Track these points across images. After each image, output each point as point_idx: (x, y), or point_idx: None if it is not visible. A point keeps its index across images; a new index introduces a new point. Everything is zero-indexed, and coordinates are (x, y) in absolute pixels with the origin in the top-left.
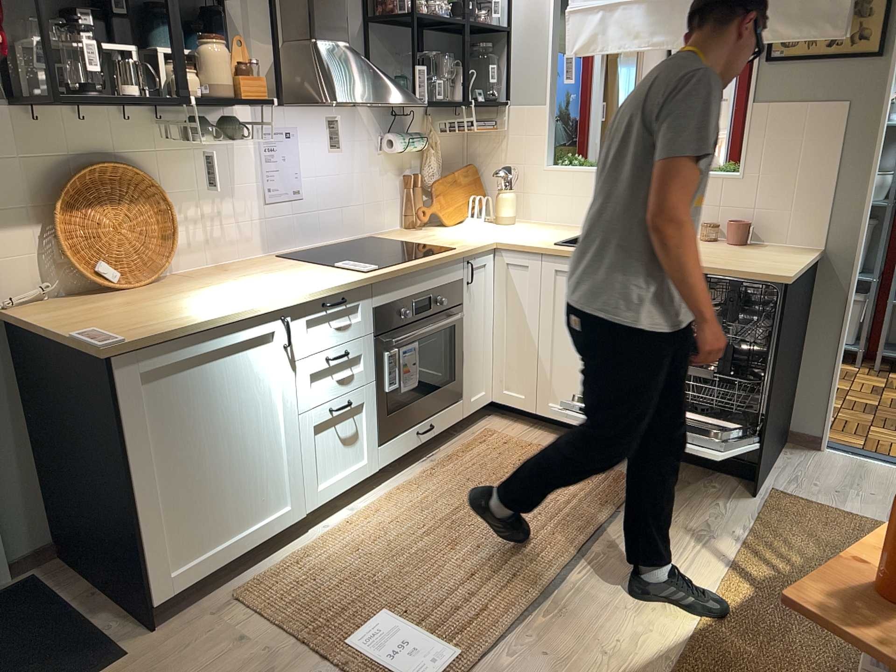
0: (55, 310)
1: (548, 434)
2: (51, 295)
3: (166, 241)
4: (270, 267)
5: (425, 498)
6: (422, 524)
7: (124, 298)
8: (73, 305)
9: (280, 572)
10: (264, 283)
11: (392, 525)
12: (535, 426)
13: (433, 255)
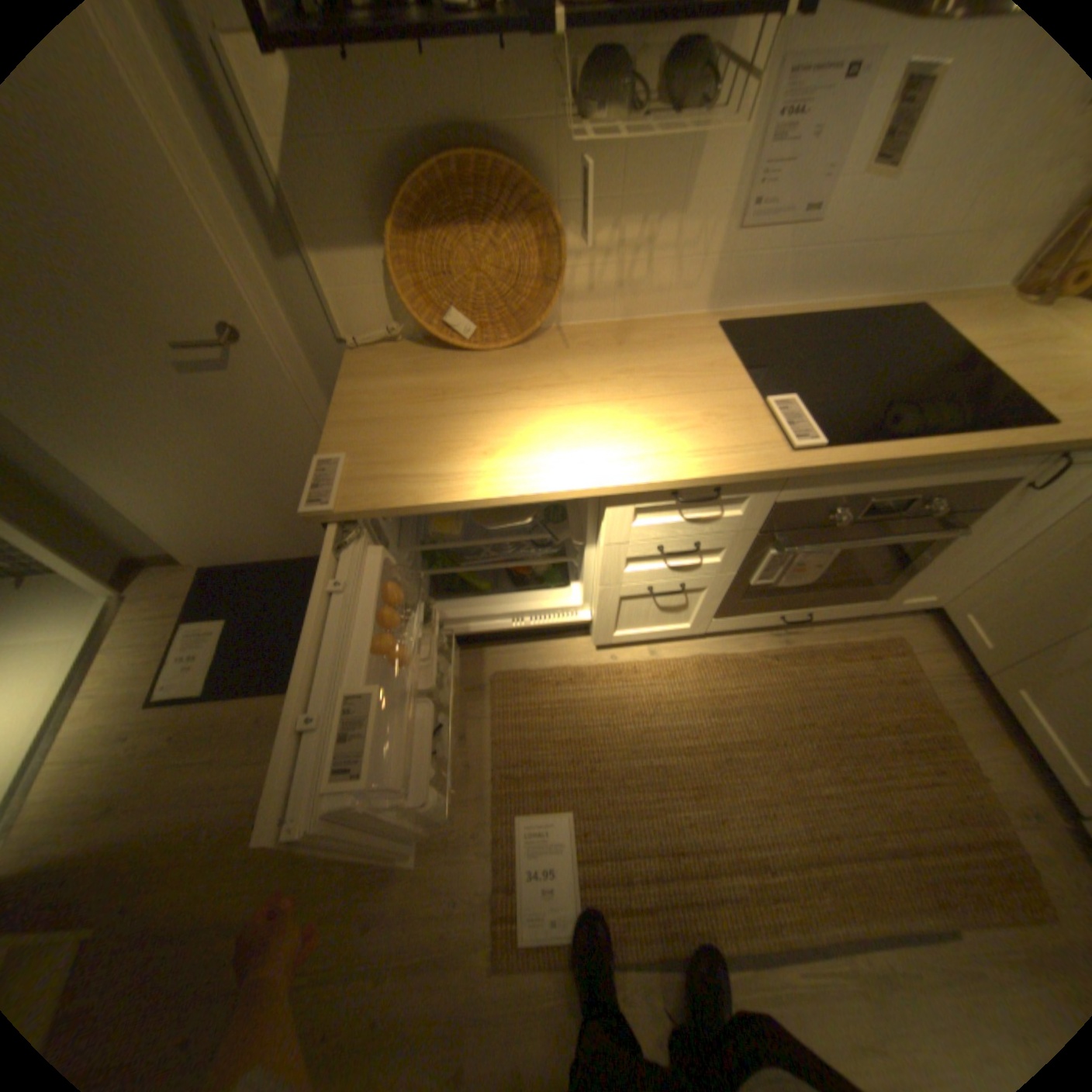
0: (379, 370)
1: (979, 703)
2: (404, 333)
3: (549, 281)
4: (681, 355)
5: (729, 694)
6: (695, 730)
7: (457, 370)
8: (405, 362)
9: (535, 685)
10: (625, 408)
11: (666, 707)
12: (973, 675)
13: (978, 434)
